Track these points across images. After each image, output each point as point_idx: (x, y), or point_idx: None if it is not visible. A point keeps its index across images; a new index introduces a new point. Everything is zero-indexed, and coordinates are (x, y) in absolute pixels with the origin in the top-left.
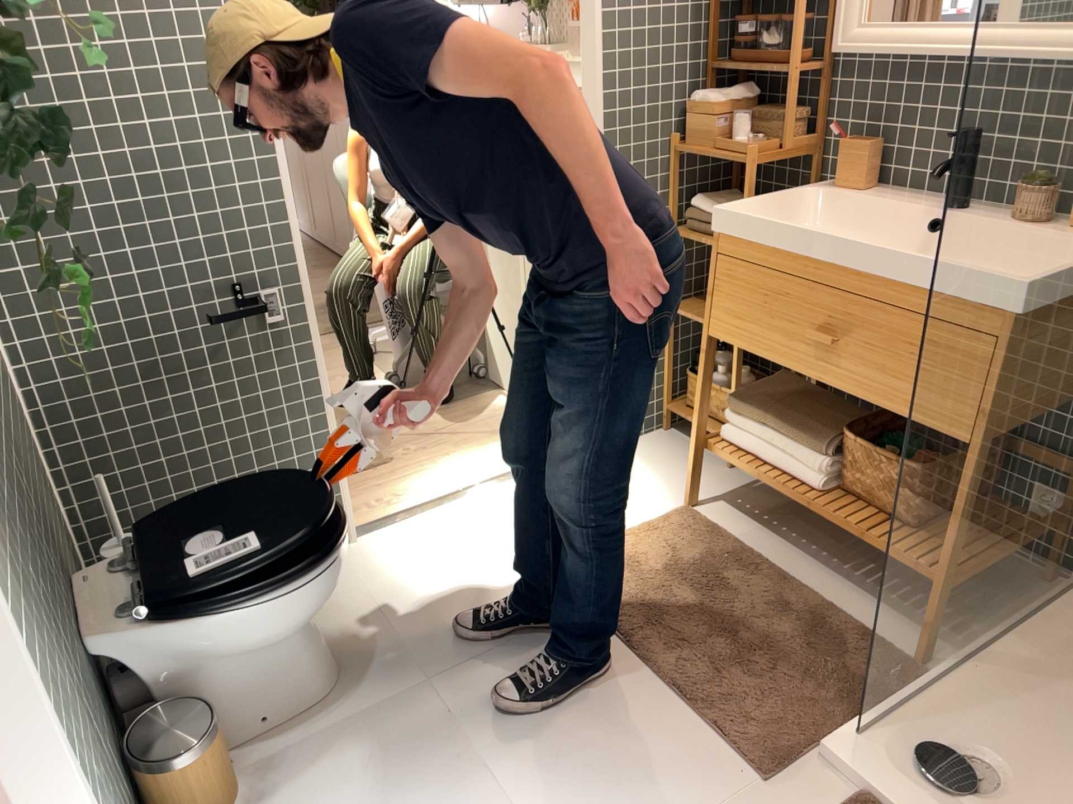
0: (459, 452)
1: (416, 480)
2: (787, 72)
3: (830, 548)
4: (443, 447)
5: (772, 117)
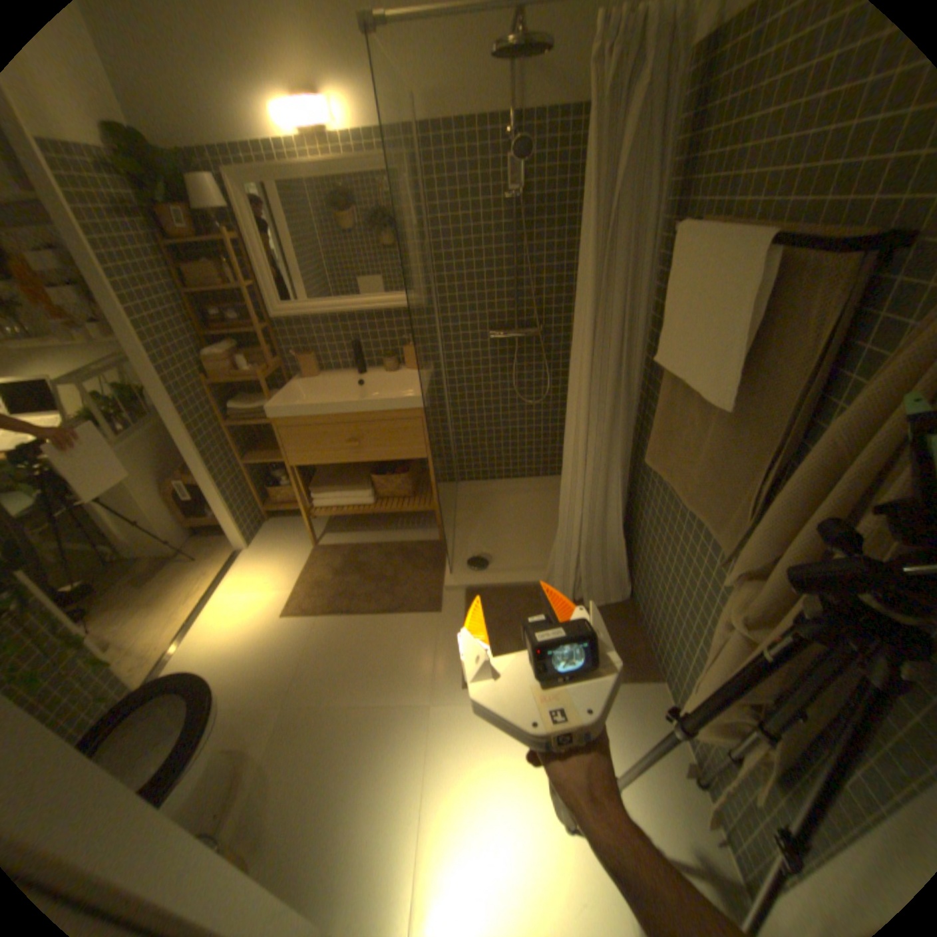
0: (155, 608)
1: (144, 641)
2: (244, 329)
3: (381, 524)
4: (139, 613)
5: (246, 352)
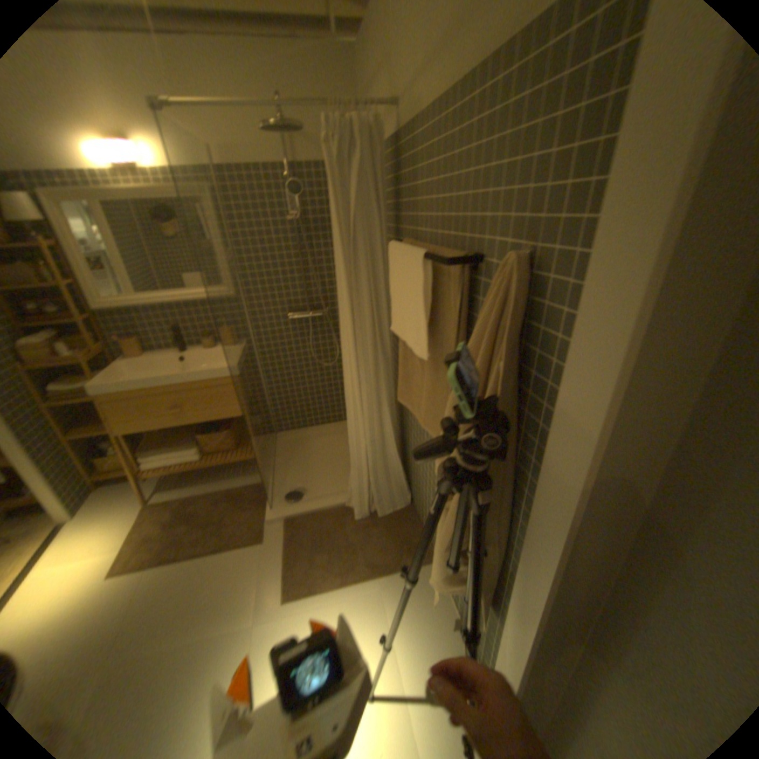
0: None
1: None
2: (67, 318)
3: (210, 476)
4: None
5: (69, 338)
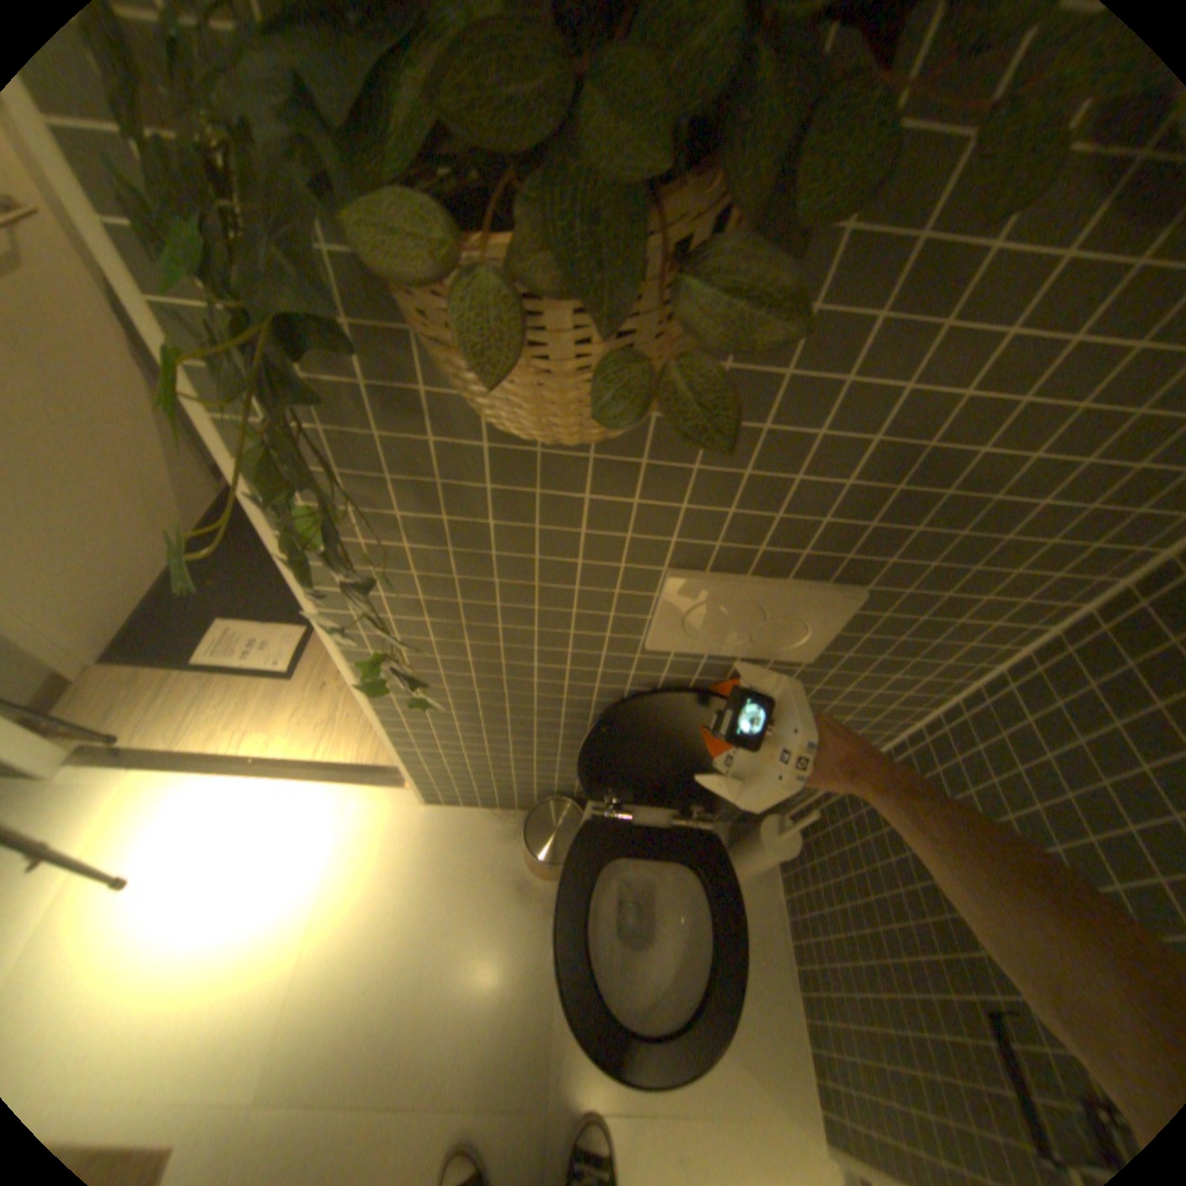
0: None
1: None
2: None
3: None
4: None
5: None
